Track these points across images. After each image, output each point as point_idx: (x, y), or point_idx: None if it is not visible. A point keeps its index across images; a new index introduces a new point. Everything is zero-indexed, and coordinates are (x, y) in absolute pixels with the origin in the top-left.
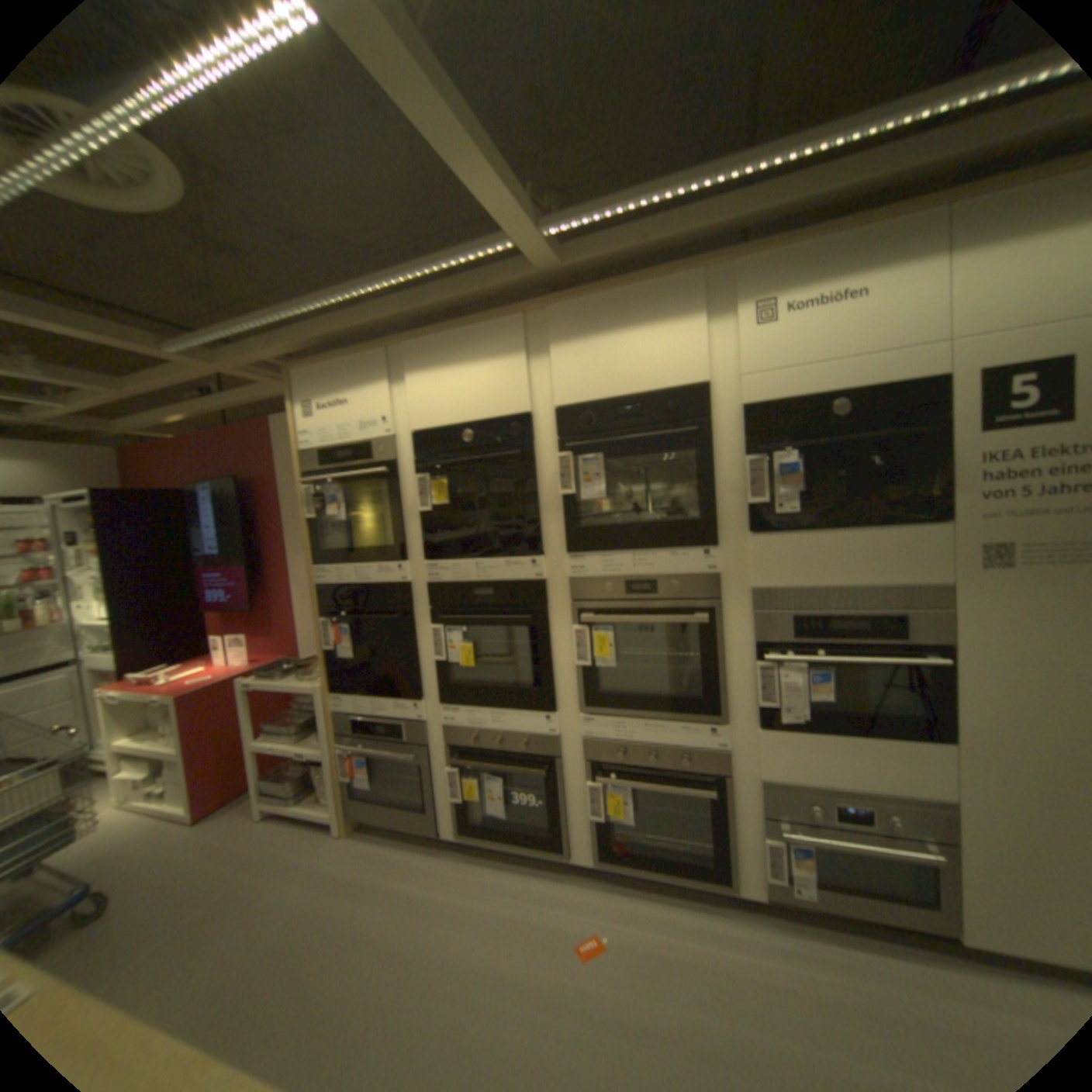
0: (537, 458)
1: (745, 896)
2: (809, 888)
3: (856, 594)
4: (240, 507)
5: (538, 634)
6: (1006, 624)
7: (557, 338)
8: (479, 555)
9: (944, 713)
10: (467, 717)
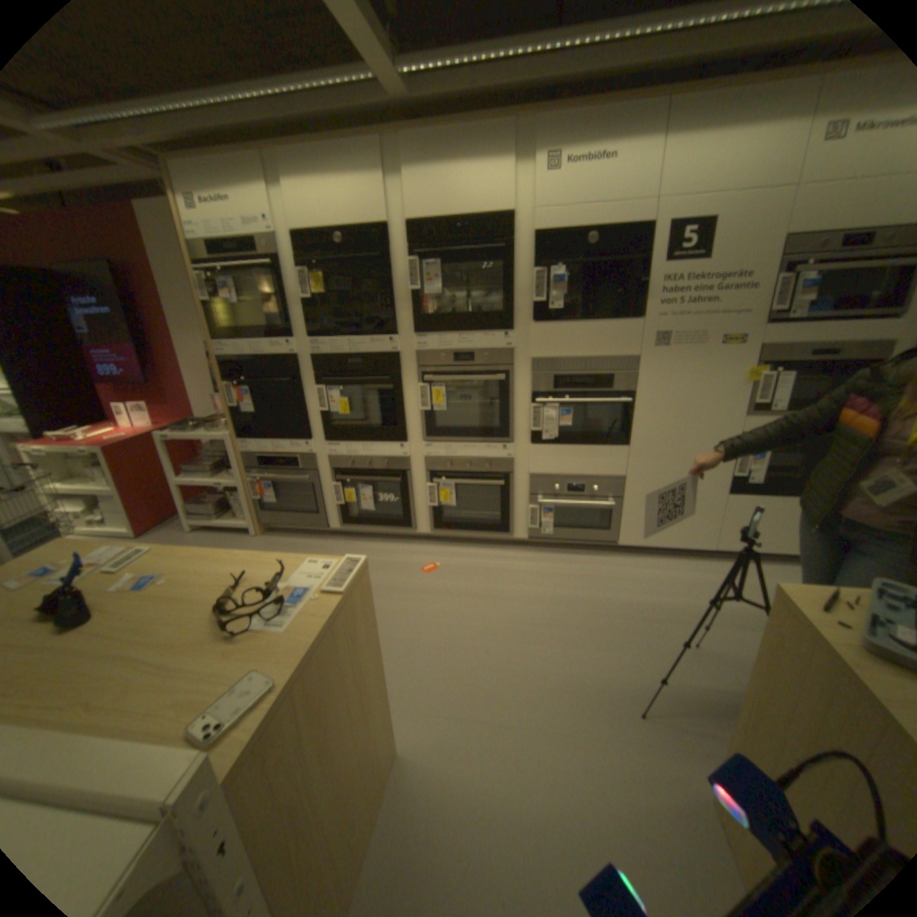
0: (393, 261)
1: (516, 538)
2: (549, 528)
3: (589, 362)
4: (119, 290)
5: (395, 391)
6: (660, 379)
7: (408, 163)
8: (351, 334)
9: (625, 430)
10: (347, 449)
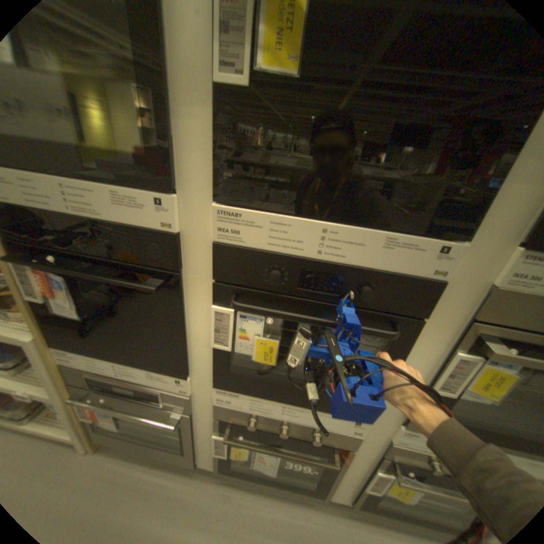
0: None
1: None
2: None
3: None
4: None
5: (395, 349)
6: None
7: None
8: (335, 211)
9: None
10: (252, 405)
